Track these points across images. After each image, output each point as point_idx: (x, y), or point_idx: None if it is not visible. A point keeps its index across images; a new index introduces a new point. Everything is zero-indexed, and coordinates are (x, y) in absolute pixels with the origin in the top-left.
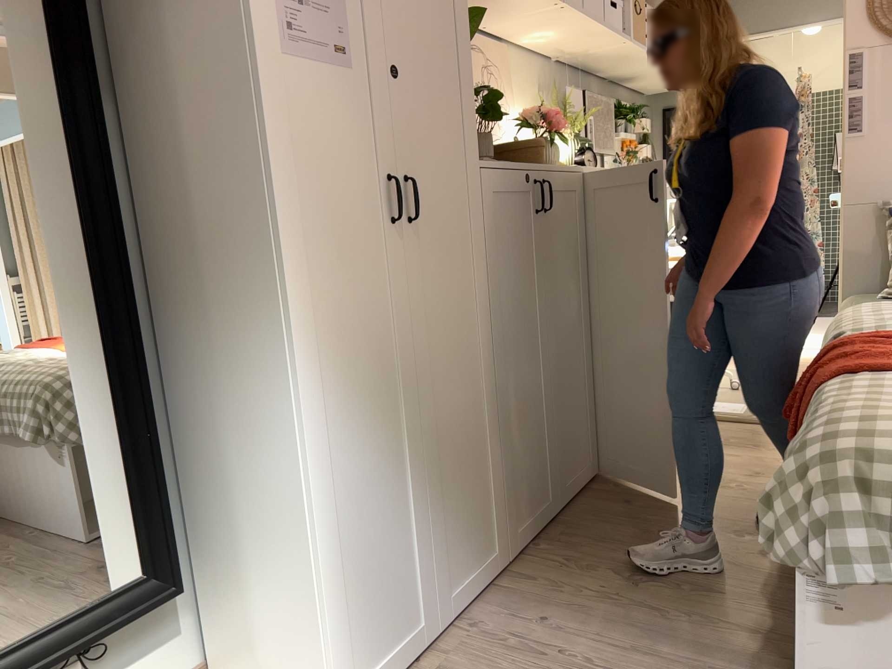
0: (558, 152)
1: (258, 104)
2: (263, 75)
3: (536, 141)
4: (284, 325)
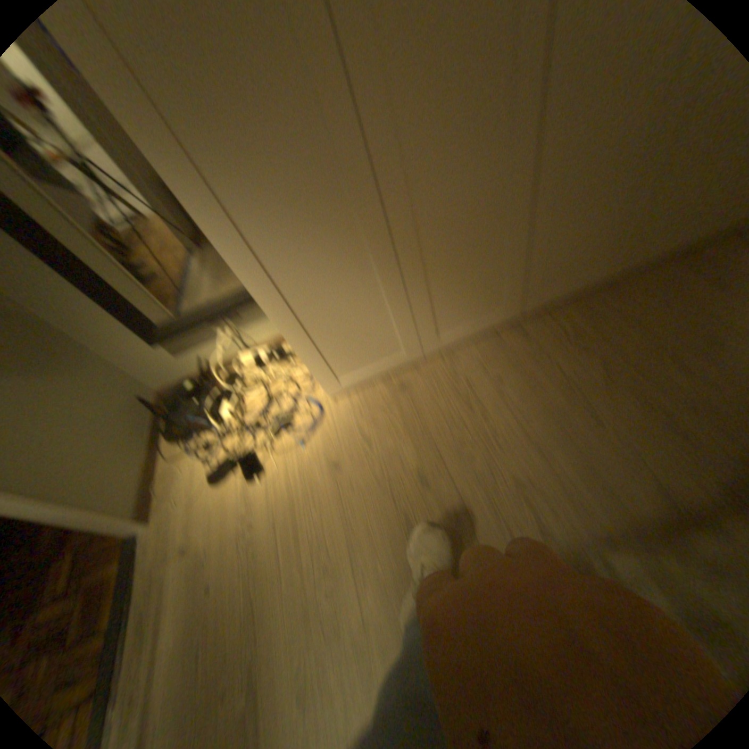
0: None
1: None
2: None
3: None
4: (147, 151)
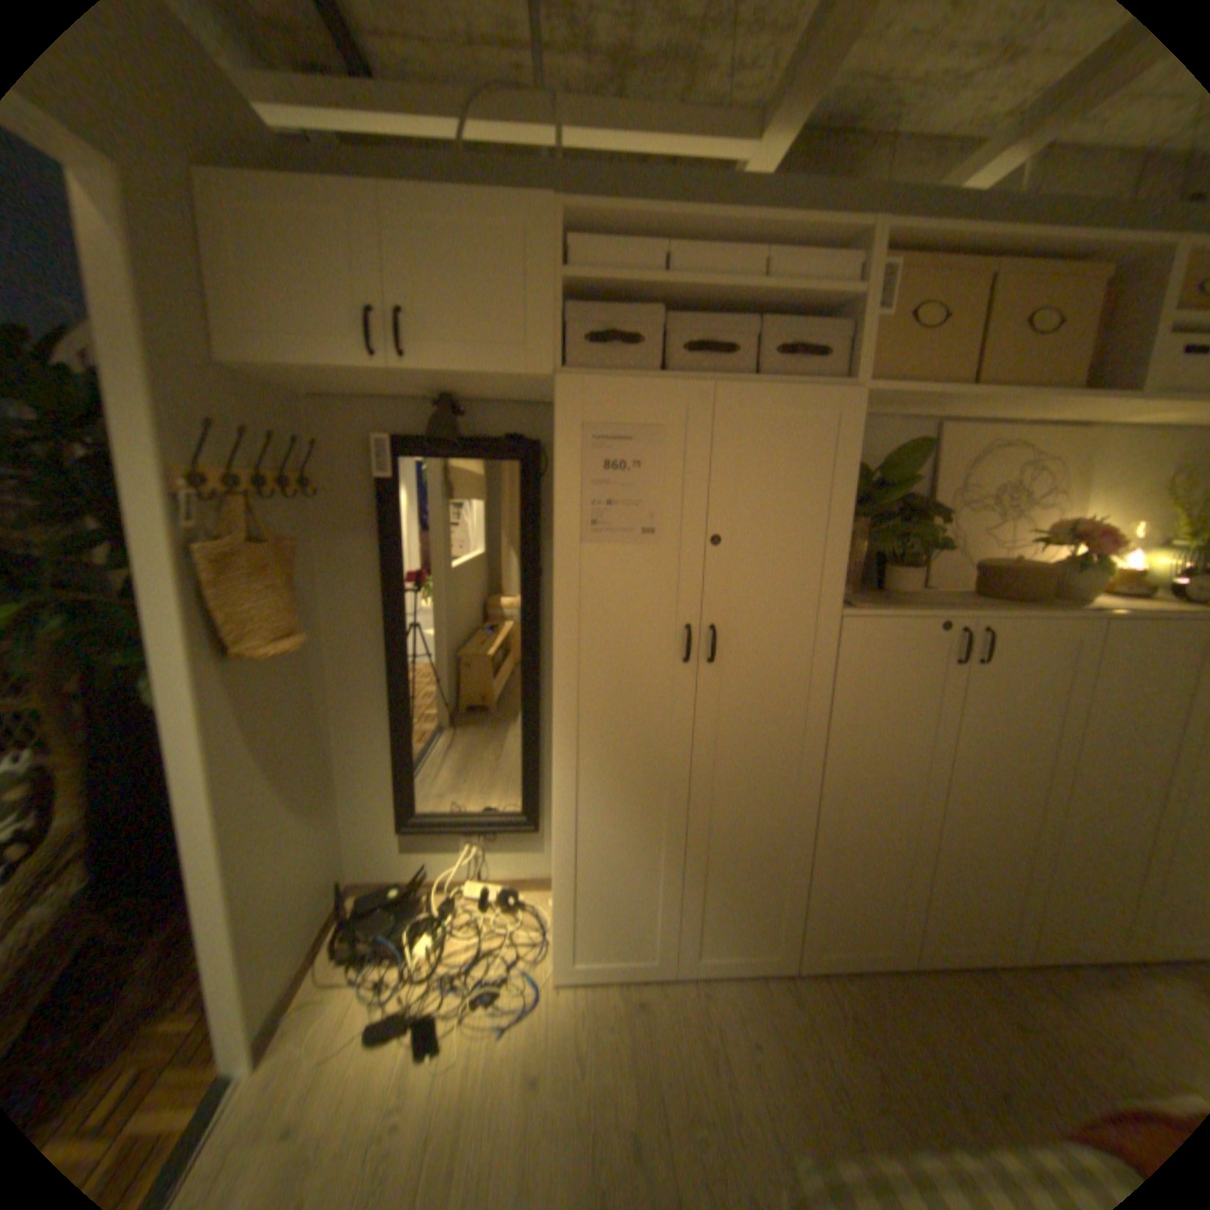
0: (1098, 582)
1: (557, 582)
2: (565, 563)
3: (1056, 567)
4: (555, 723)
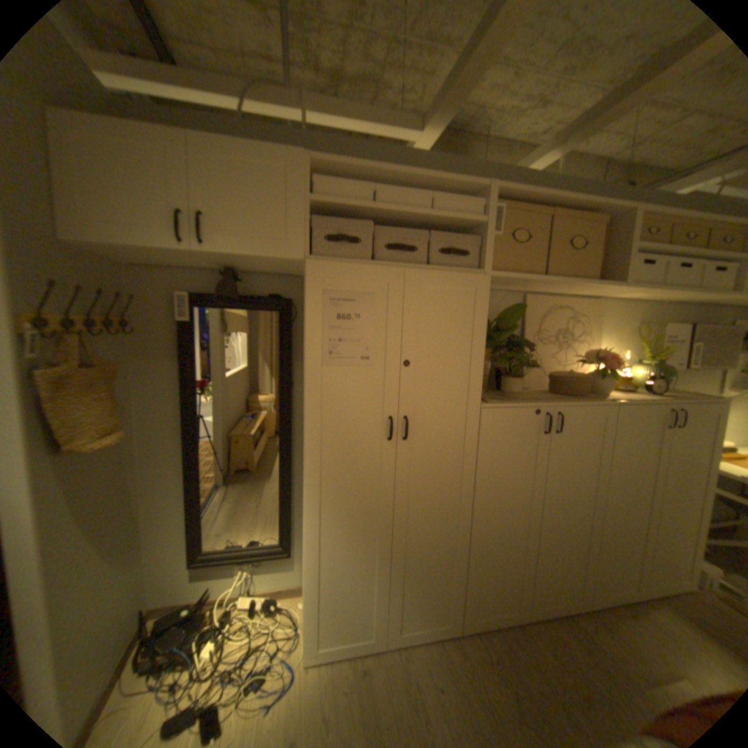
0: (611, 384)
1: (307, 392)
2: (312, 379)
3: (589, 376)
4: (306, 485)
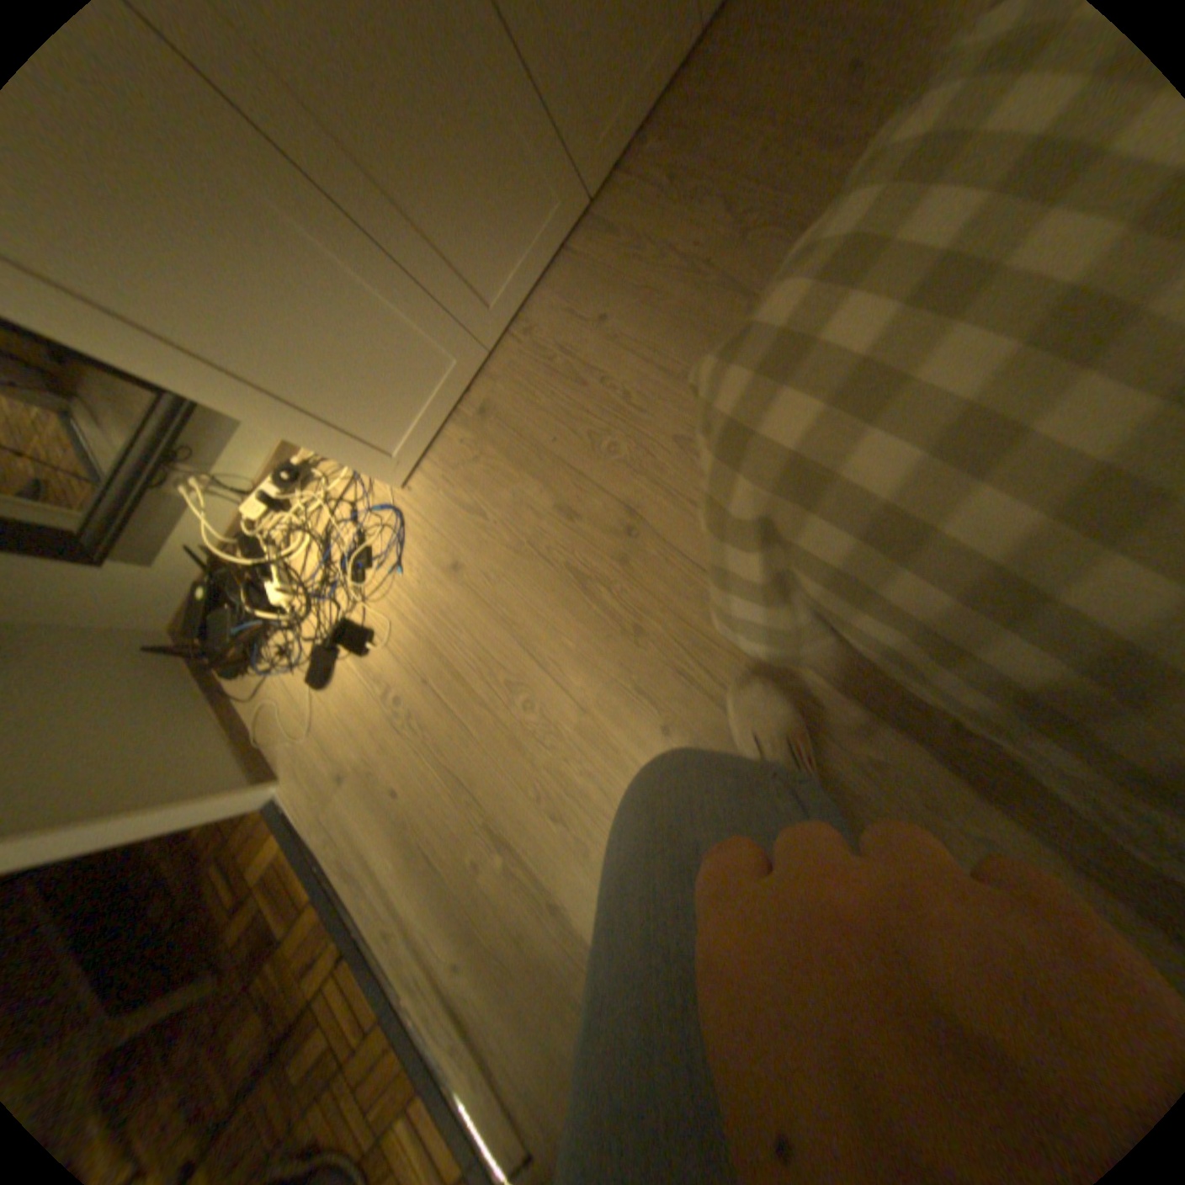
0: None
1: None
2: None
3: None
4: None
